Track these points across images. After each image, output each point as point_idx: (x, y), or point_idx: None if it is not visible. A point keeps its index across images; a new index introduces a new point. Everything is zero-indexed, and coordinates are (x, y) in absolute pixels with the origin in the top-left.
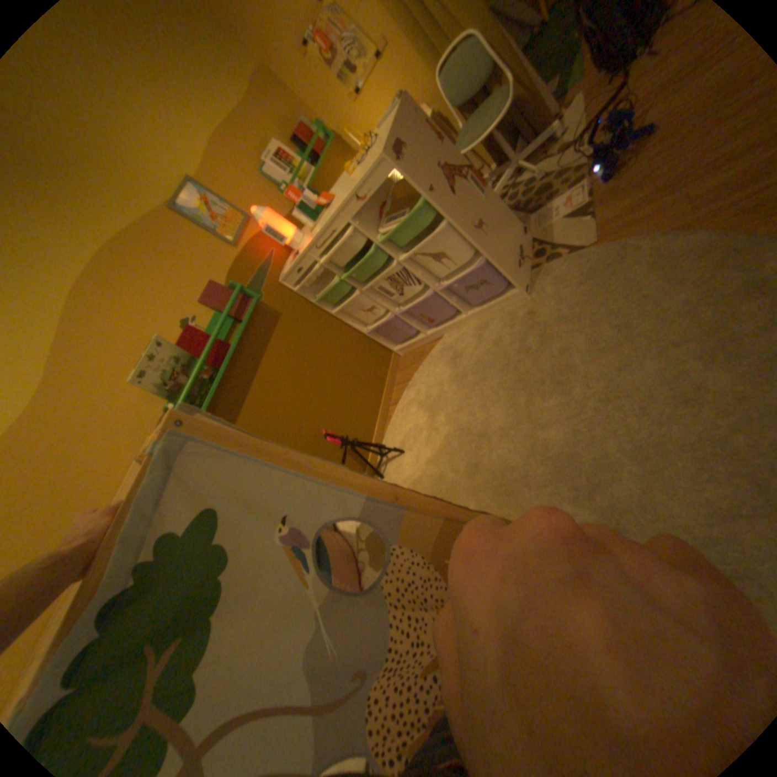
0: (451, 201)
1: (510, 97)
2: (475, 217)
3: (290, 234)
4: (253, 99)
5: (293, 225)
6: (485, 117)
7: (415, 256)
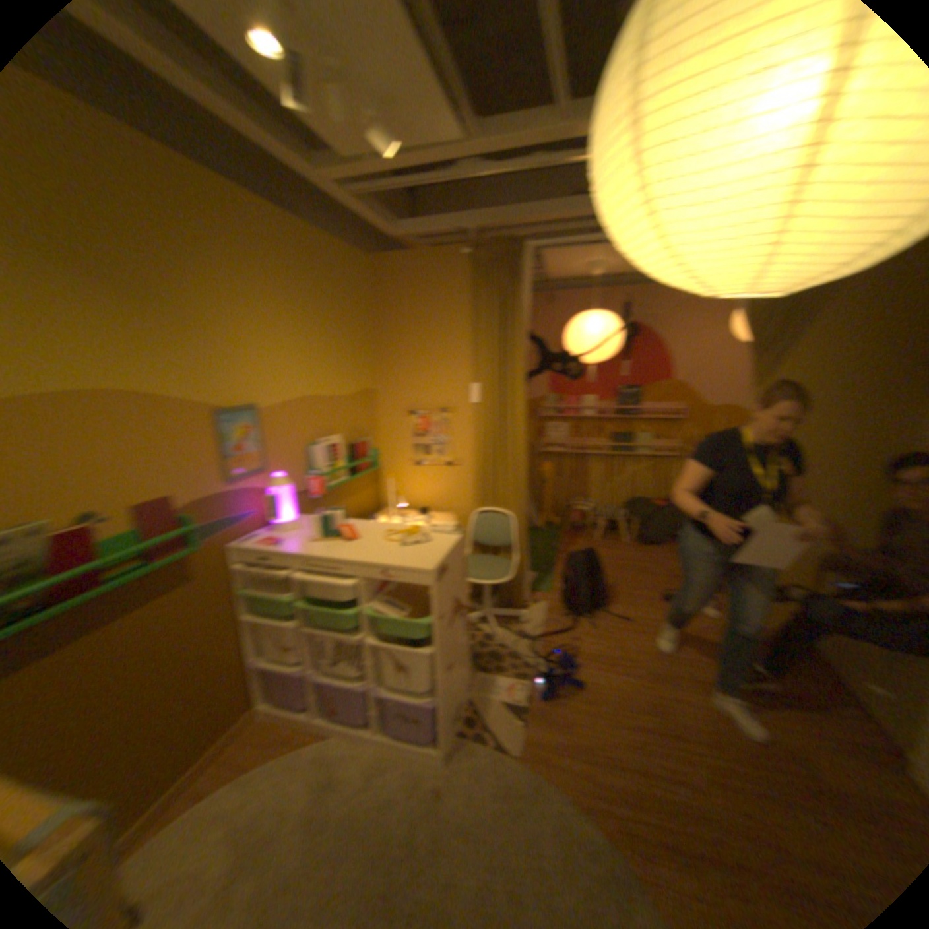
0: (447, 637)
1: (513, 576)
2: (452, 660)
3: (290, 518)
4: (354, 403)
5: (299, 511)
6: (491, 572)
7: (380, 645)
